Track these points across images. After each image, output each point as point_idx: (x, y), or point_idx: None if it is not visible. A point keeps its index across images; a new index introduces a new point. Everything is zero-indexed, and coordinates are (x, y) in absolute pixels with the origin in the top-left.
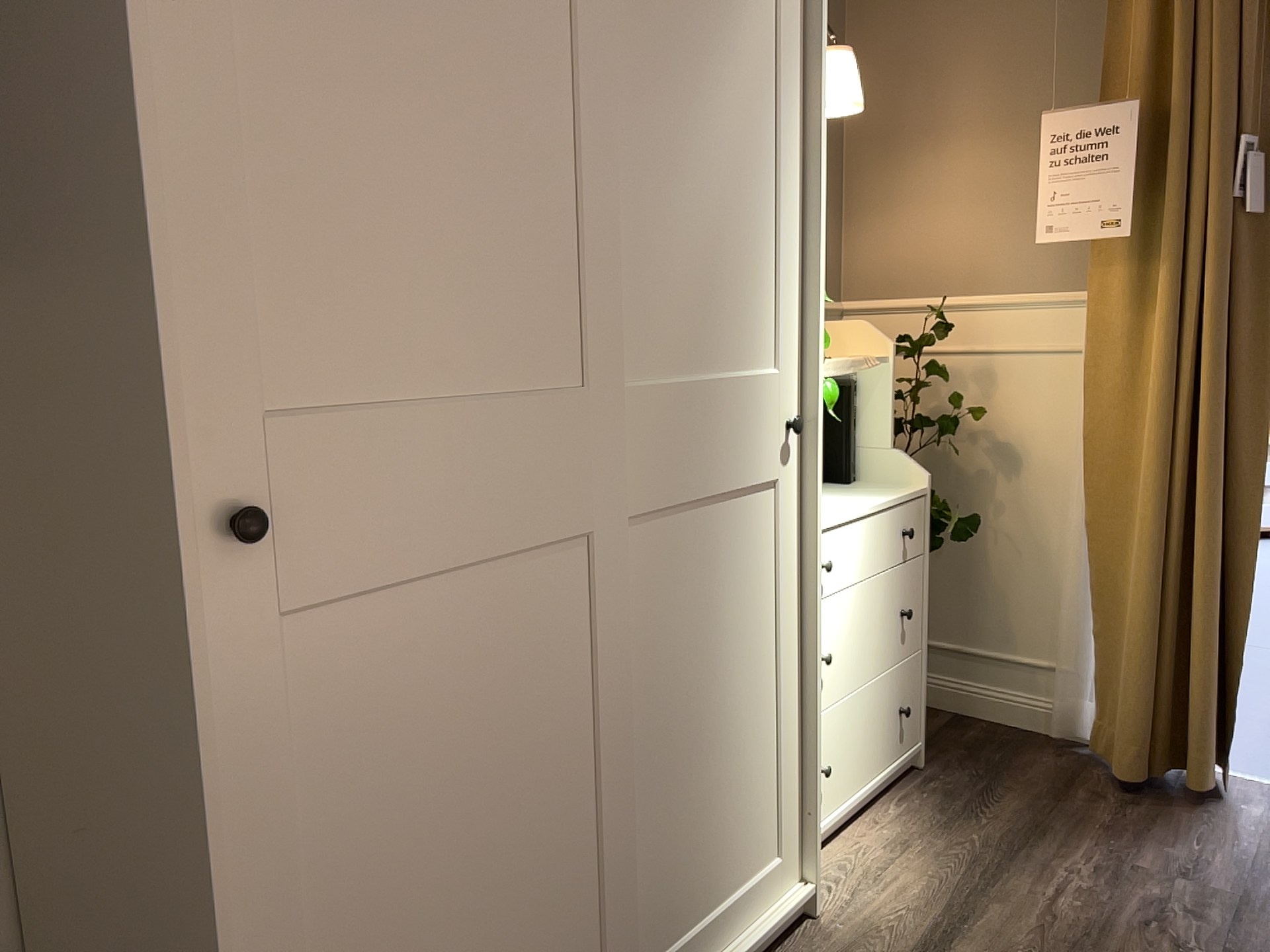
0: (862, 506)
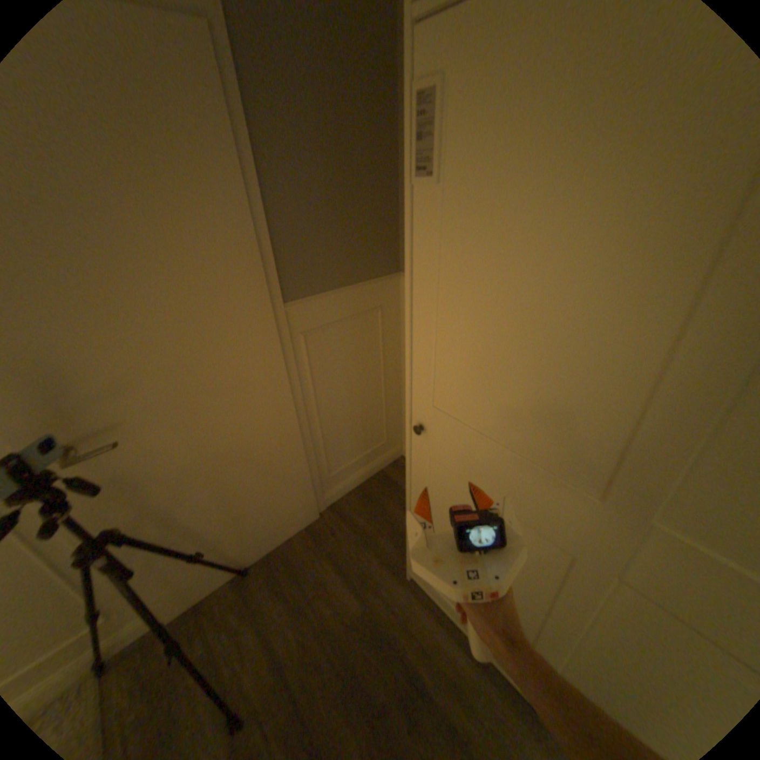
0: None
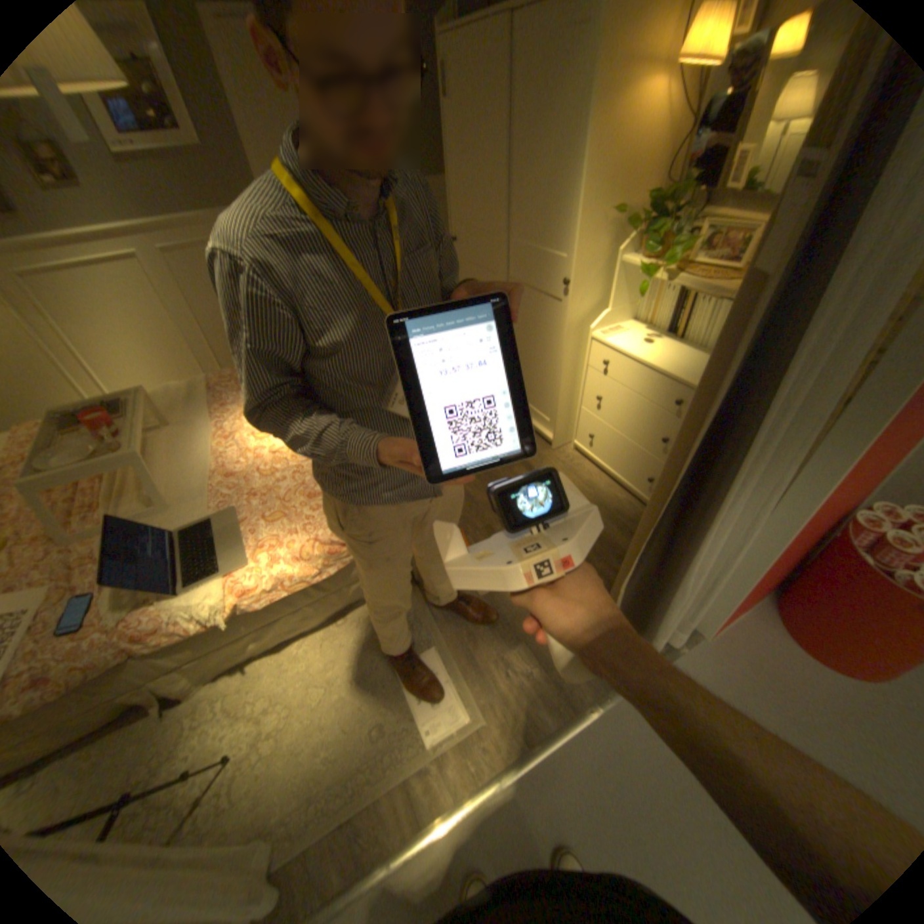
0: (653, 366)
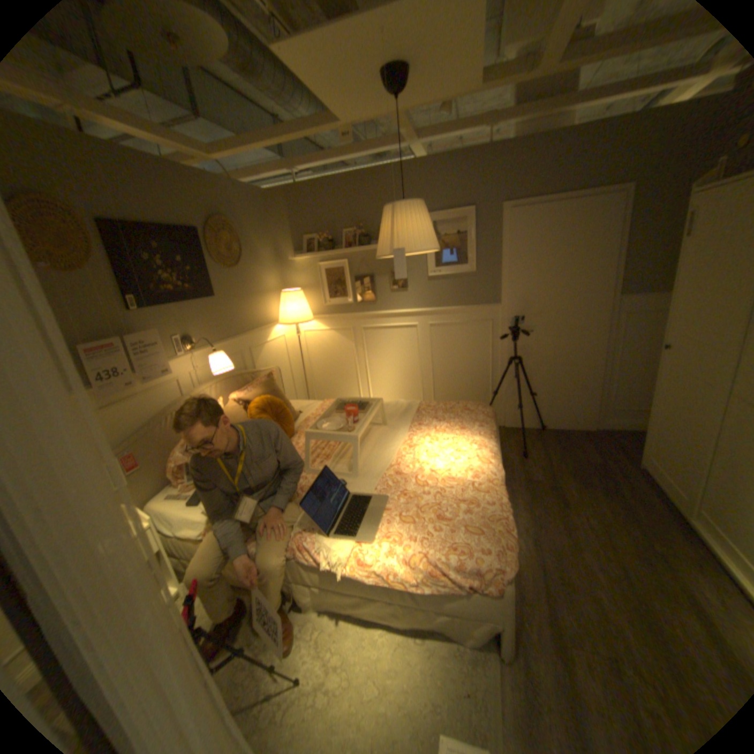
0: None
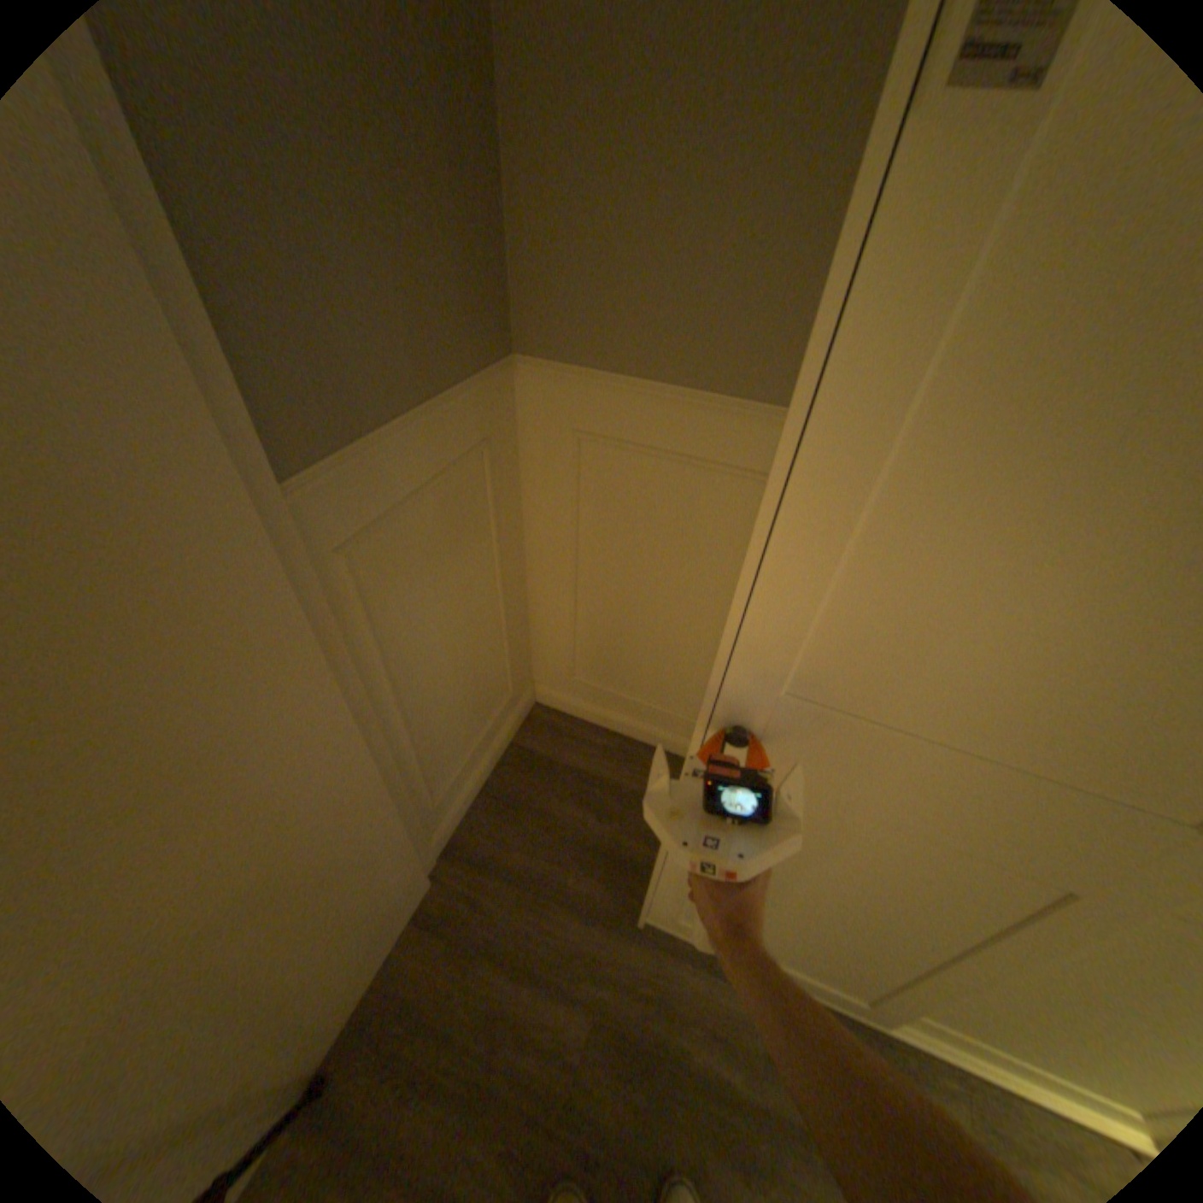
0: None
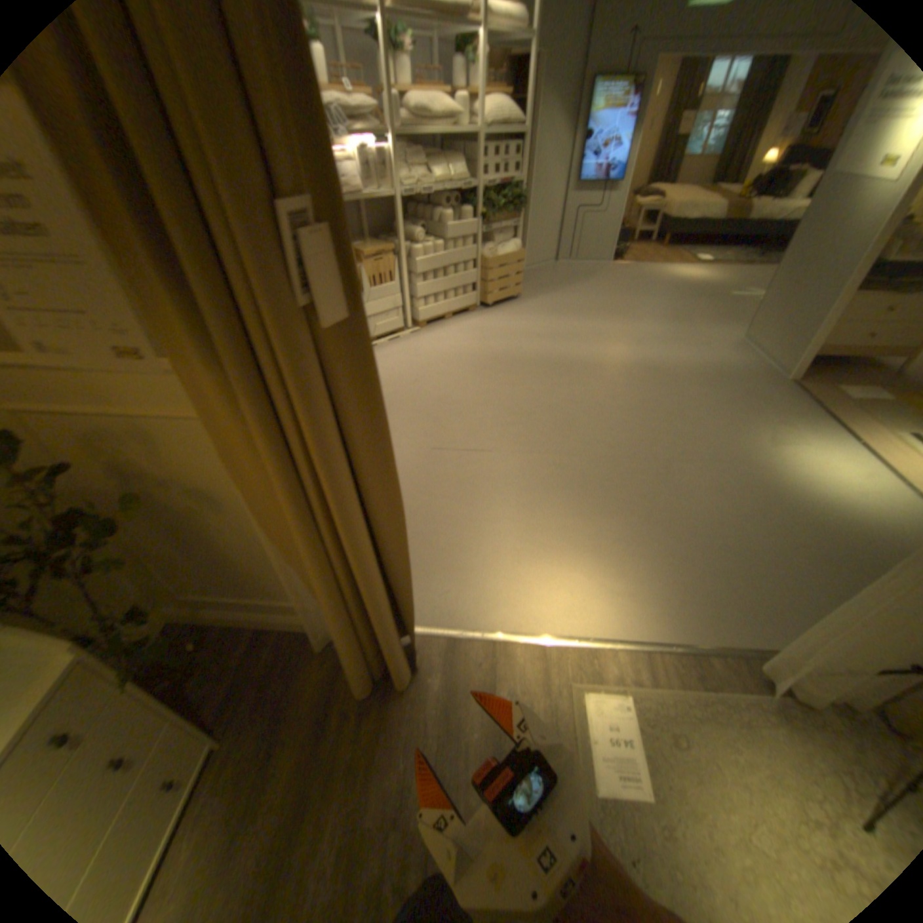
0: None
